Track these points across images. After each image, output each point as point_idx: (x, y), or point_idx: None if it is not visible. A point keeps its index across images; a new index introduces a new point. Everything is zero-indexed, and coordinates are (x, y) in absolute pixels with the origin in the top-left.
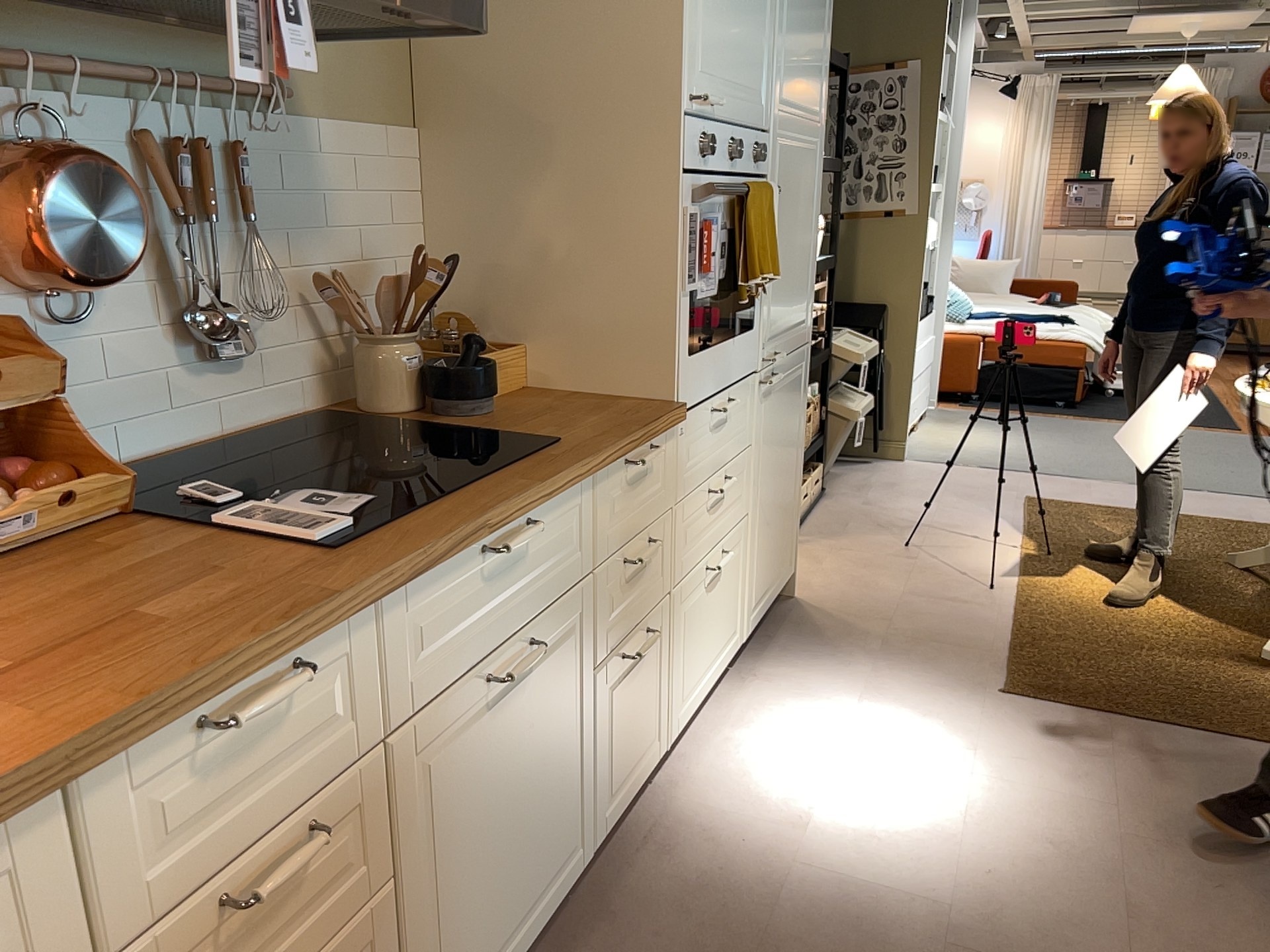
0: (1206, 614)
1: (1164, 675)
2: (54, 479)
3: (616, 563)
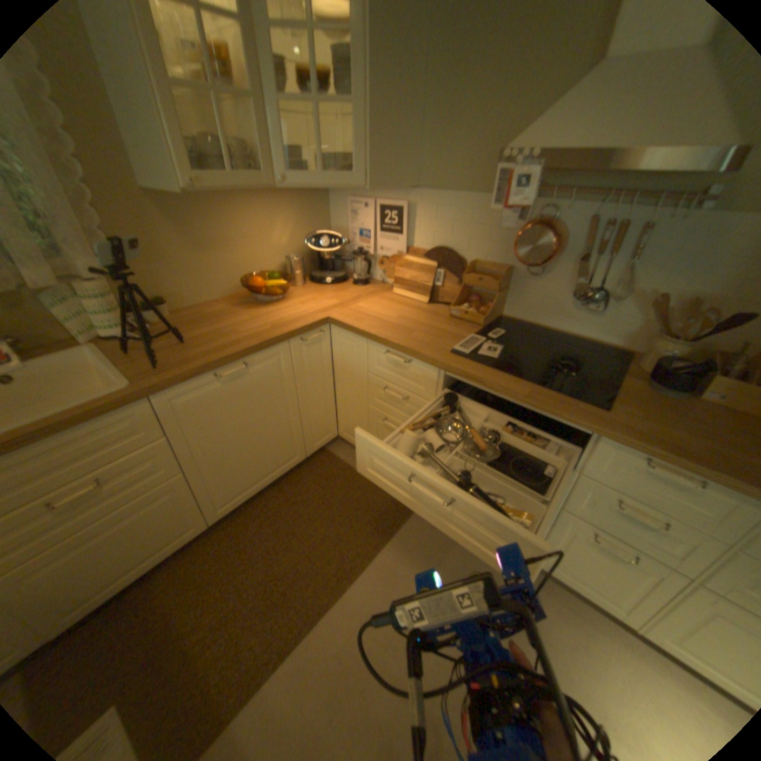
0: None
1: None
2: (481, 308)
3: (611, 494)
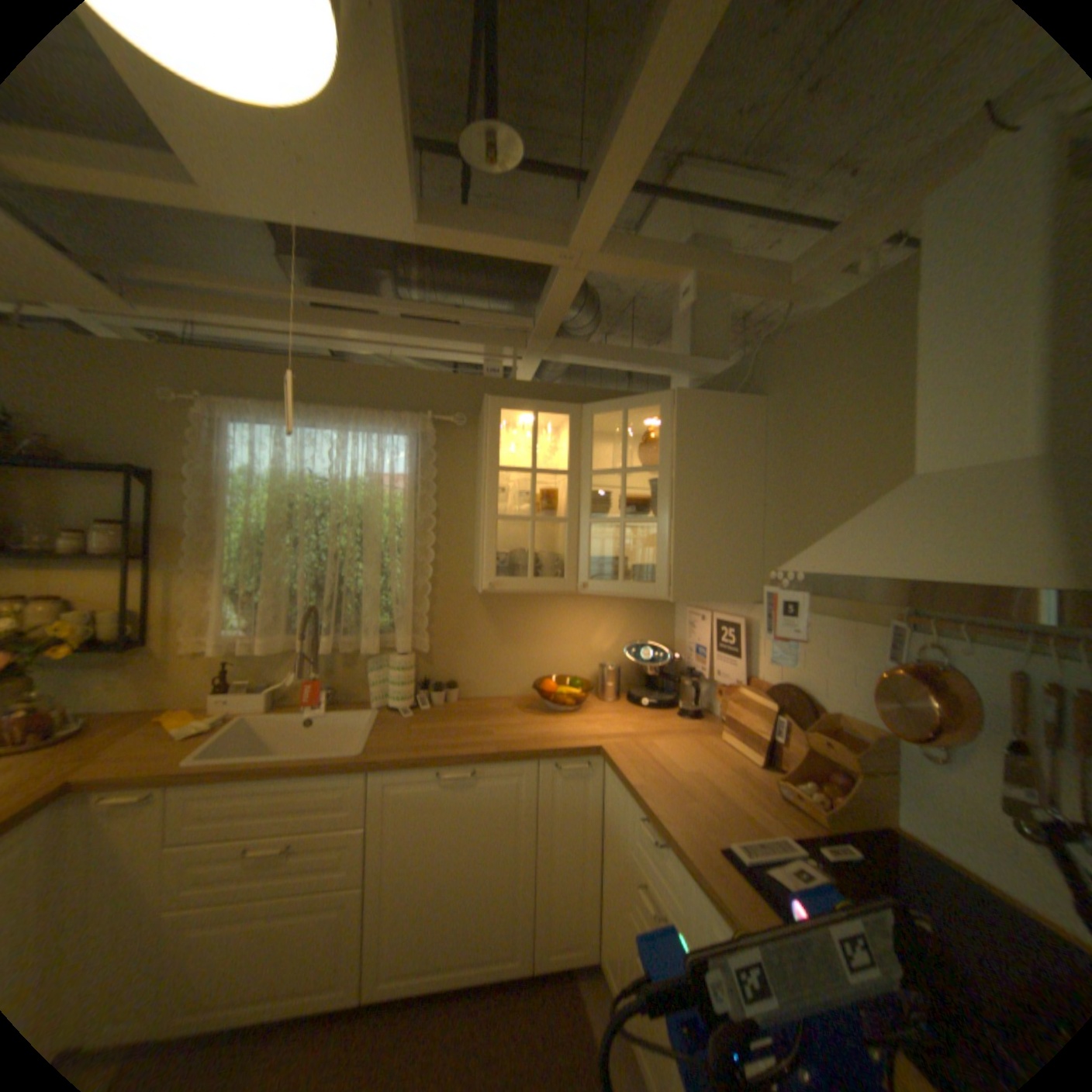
0: None
1: None
2: (838, 803)
3: None
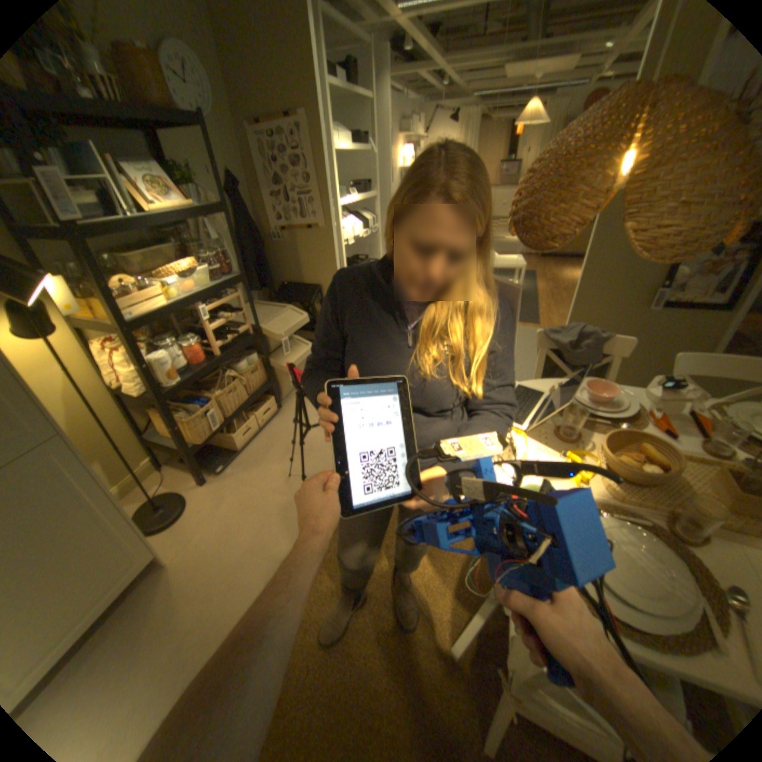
0: (444, 568)
1: (367, 700)
2: None
3: None
